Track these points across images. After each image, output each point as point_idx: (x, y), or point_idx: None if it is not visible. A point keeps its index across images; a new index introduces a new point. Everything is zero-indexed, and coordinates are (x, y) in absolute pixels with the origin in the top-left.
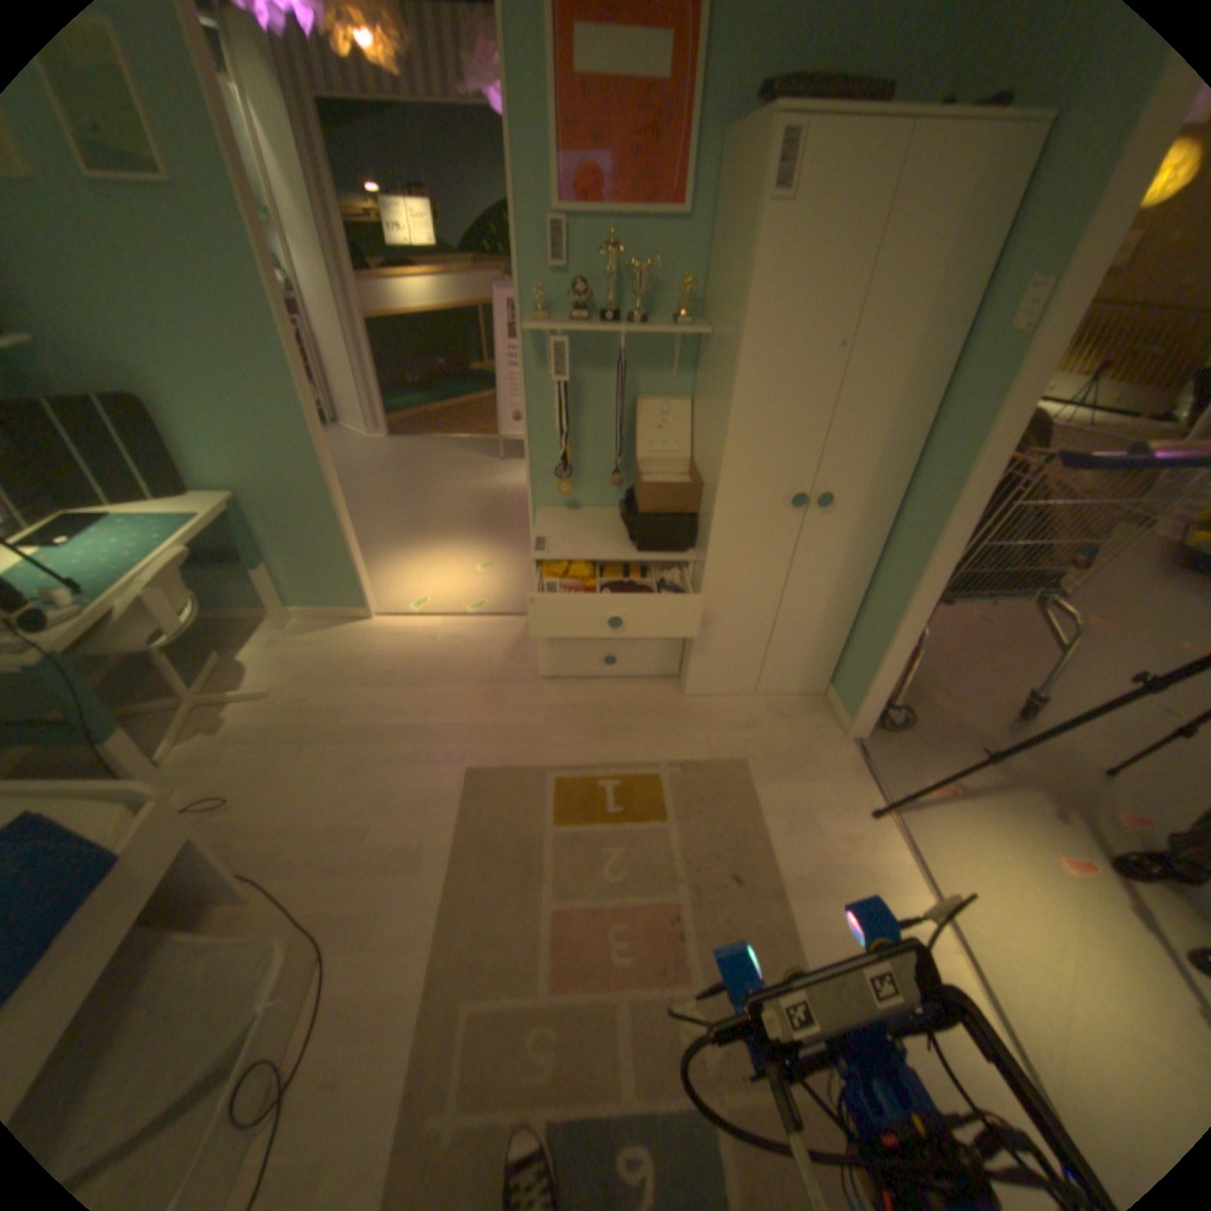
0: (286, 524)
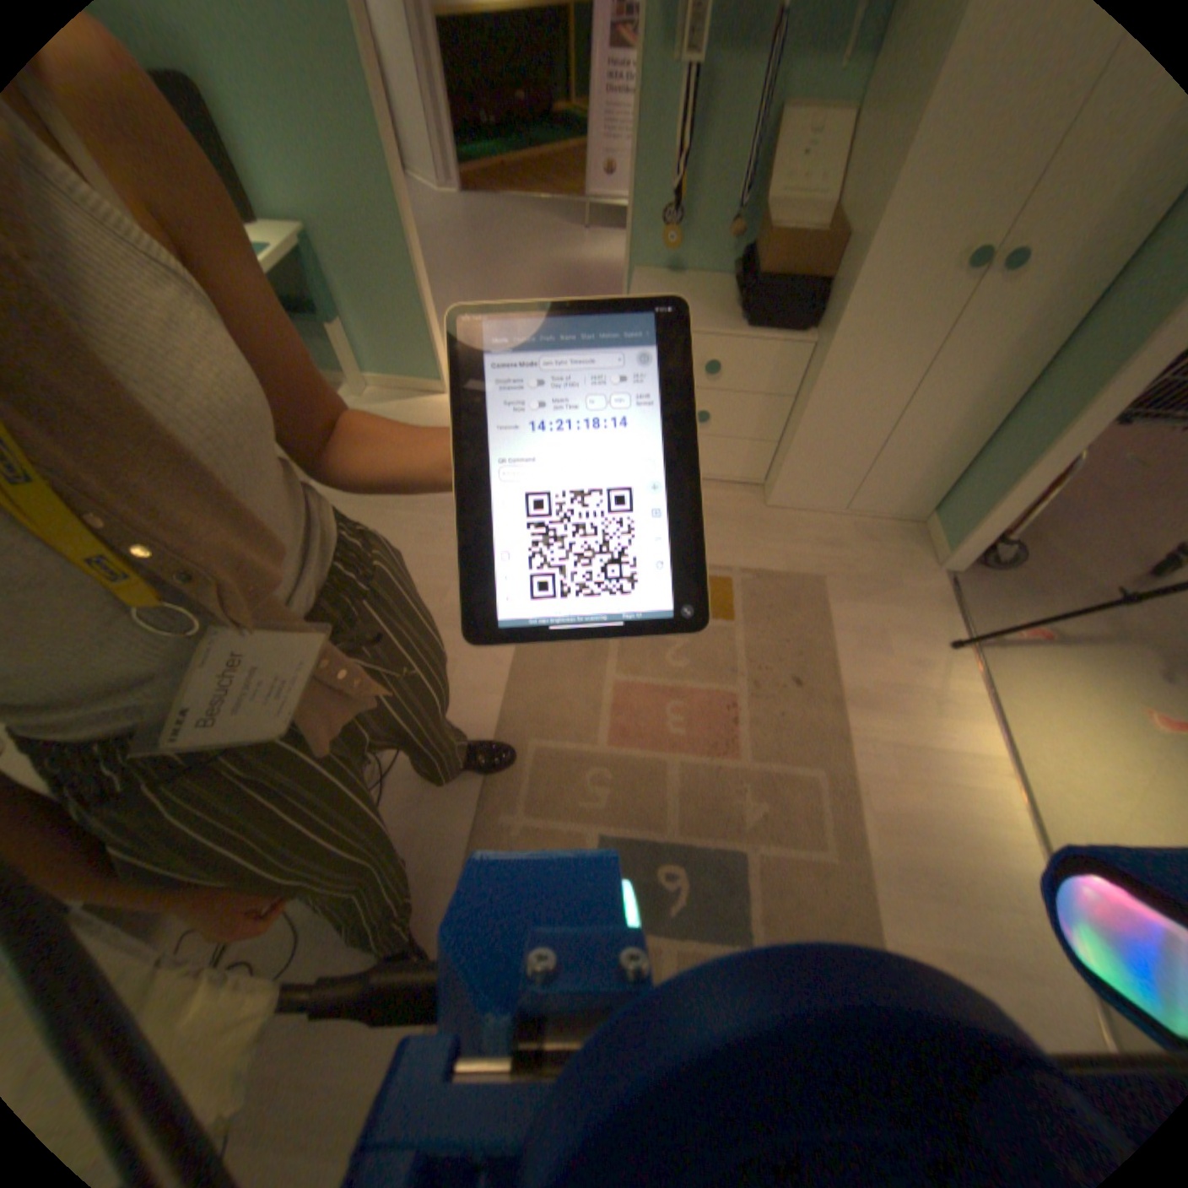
0: (358, 268)
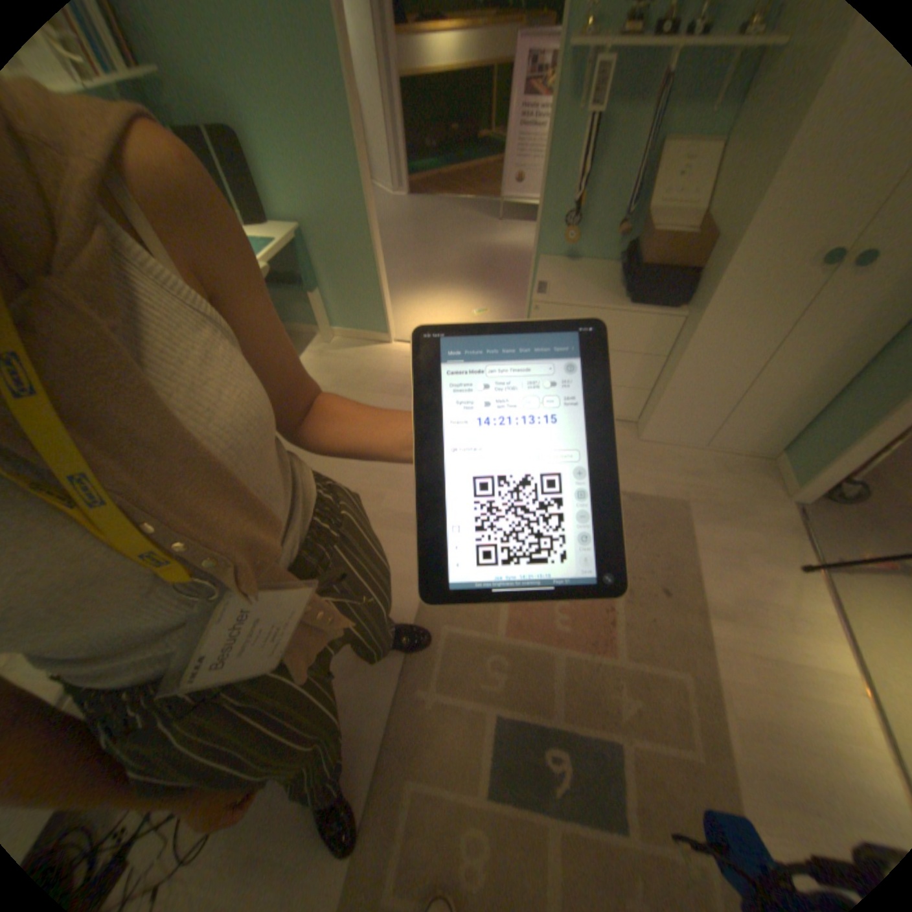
0: (335, 255)
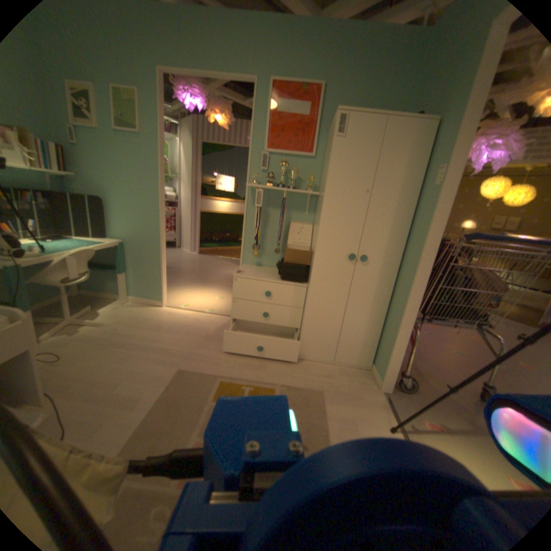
0: (139, 257)
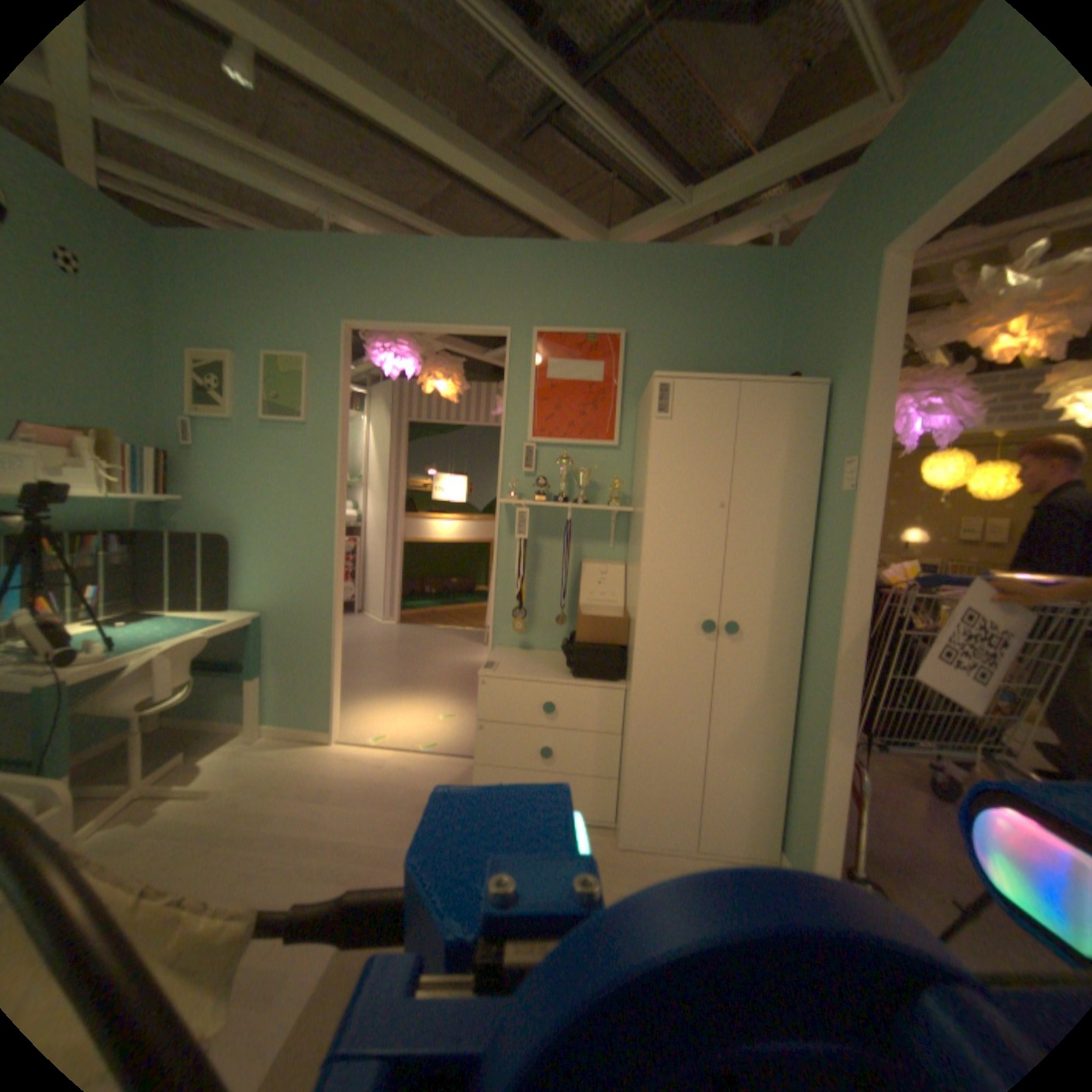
0: (290, 645)
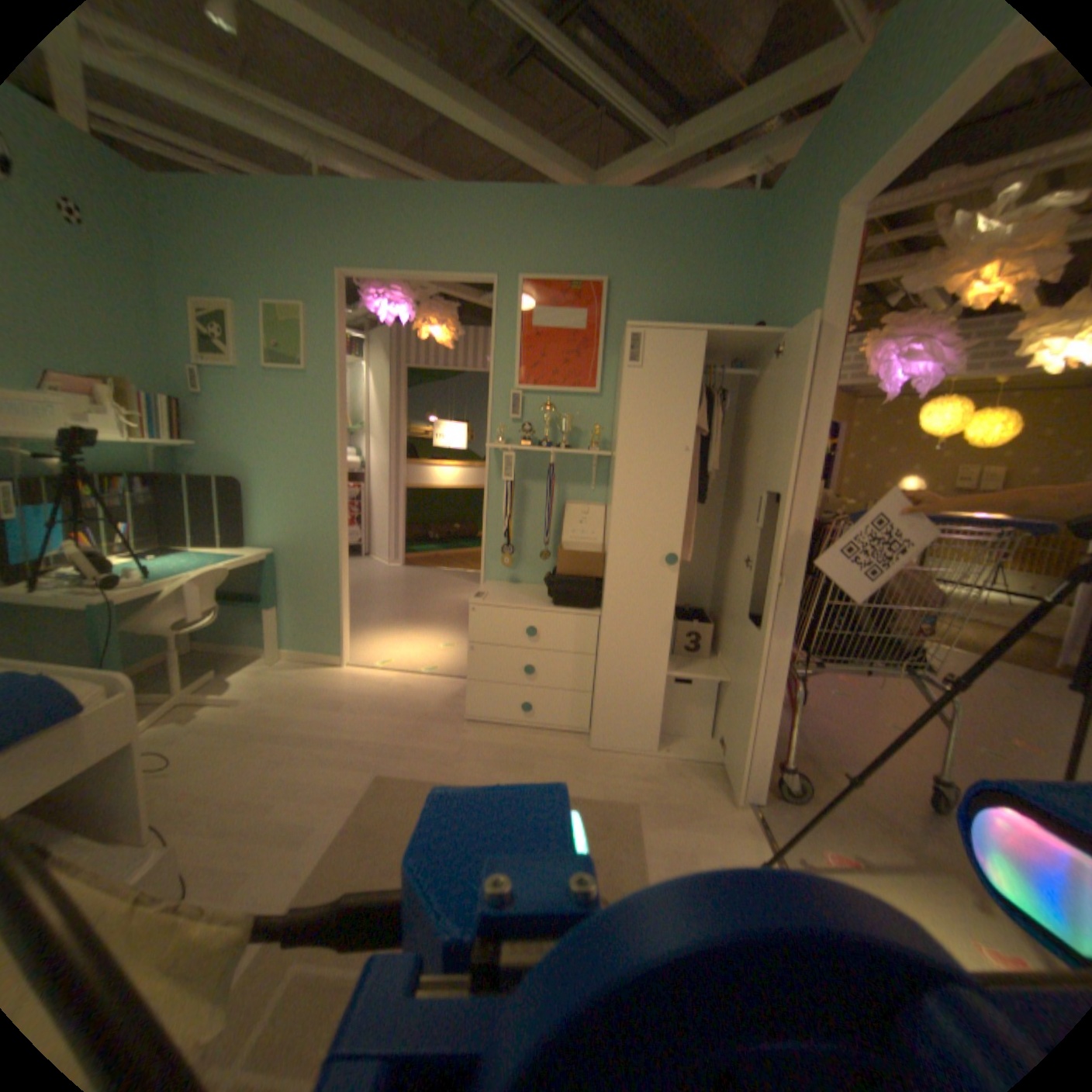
0: (301, 578)
